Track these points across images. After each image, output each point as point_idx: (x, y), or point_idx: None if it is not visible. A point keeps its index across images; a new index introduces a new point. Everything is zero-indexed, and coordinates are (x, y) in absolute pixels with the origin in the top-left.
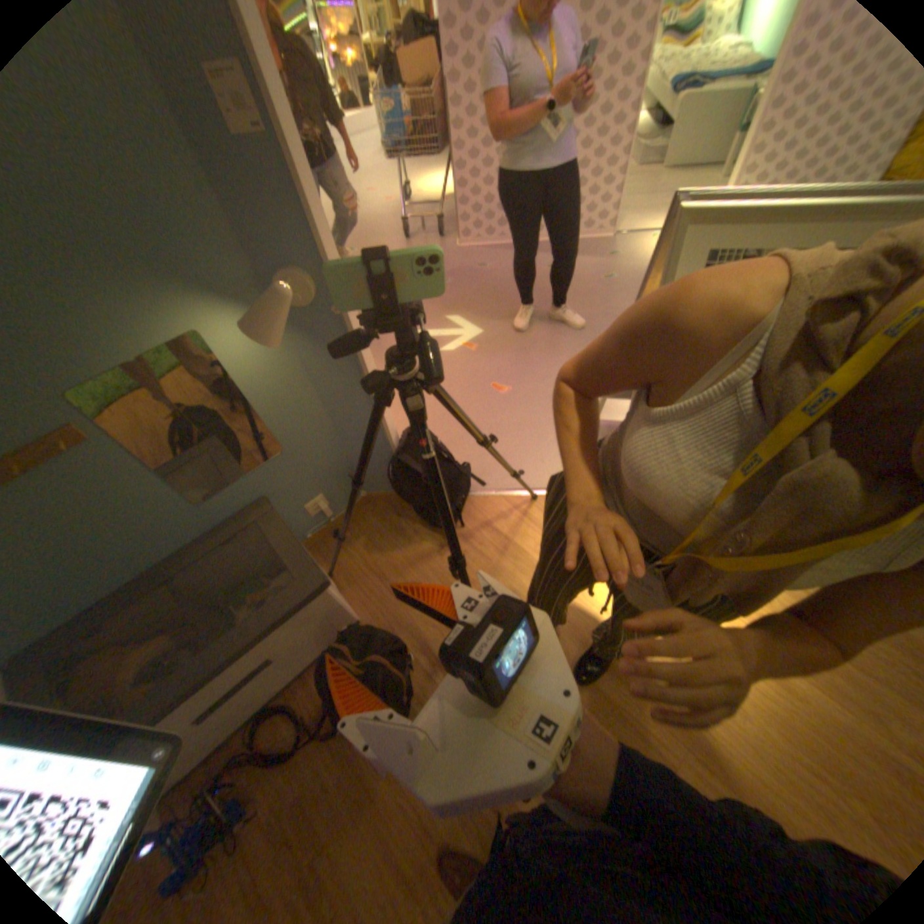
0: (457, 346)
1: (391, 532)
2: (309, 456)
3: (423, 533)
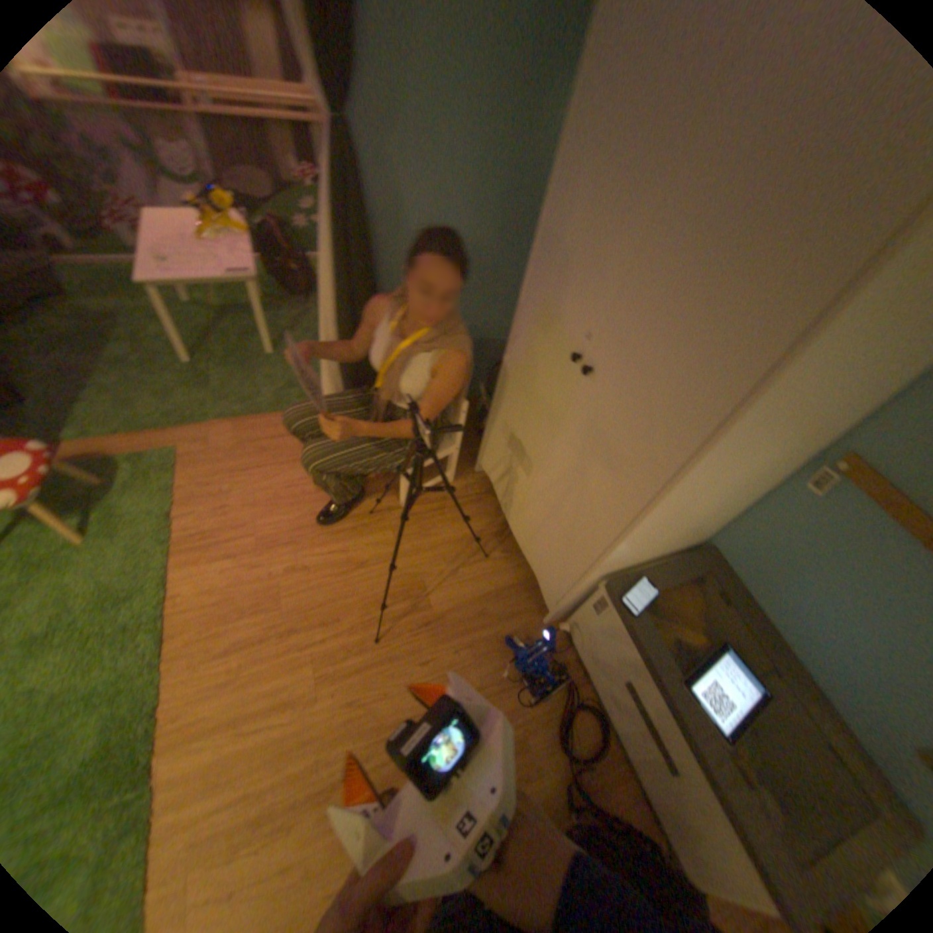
0: None
1: None
2: None
3: None
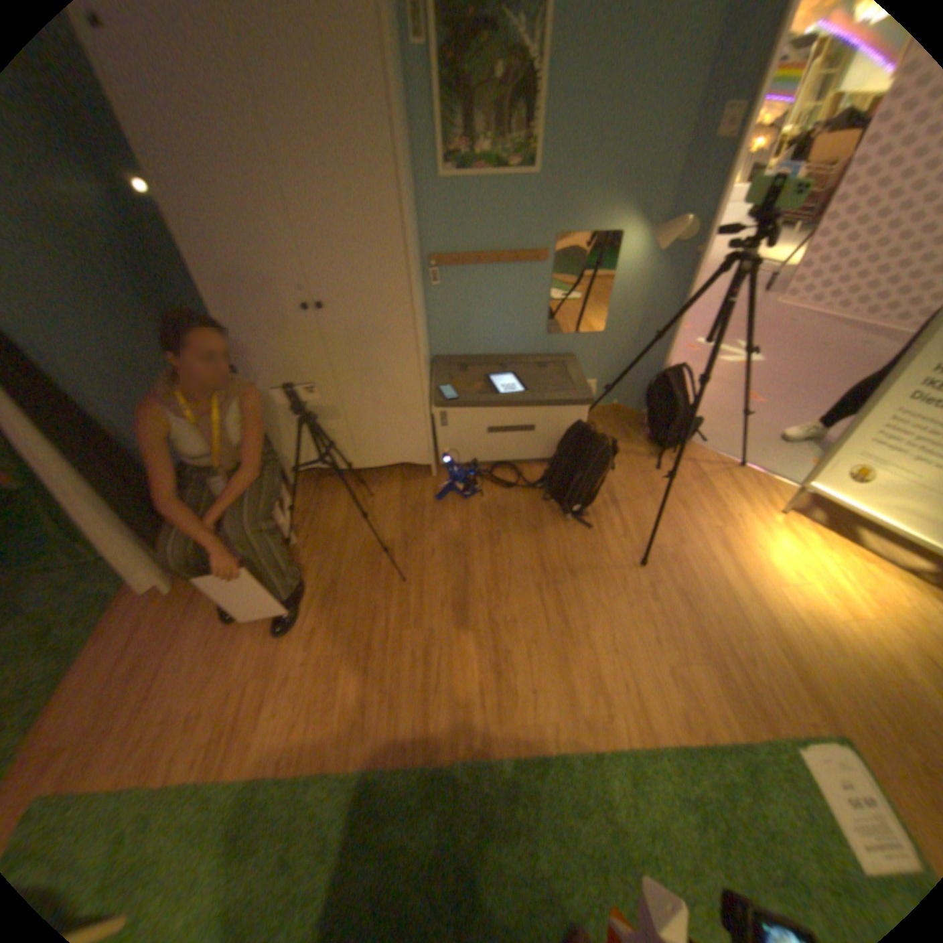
0: (735, 361)
1: (620, 433)
2: (610, 347)
3: (642, 443)
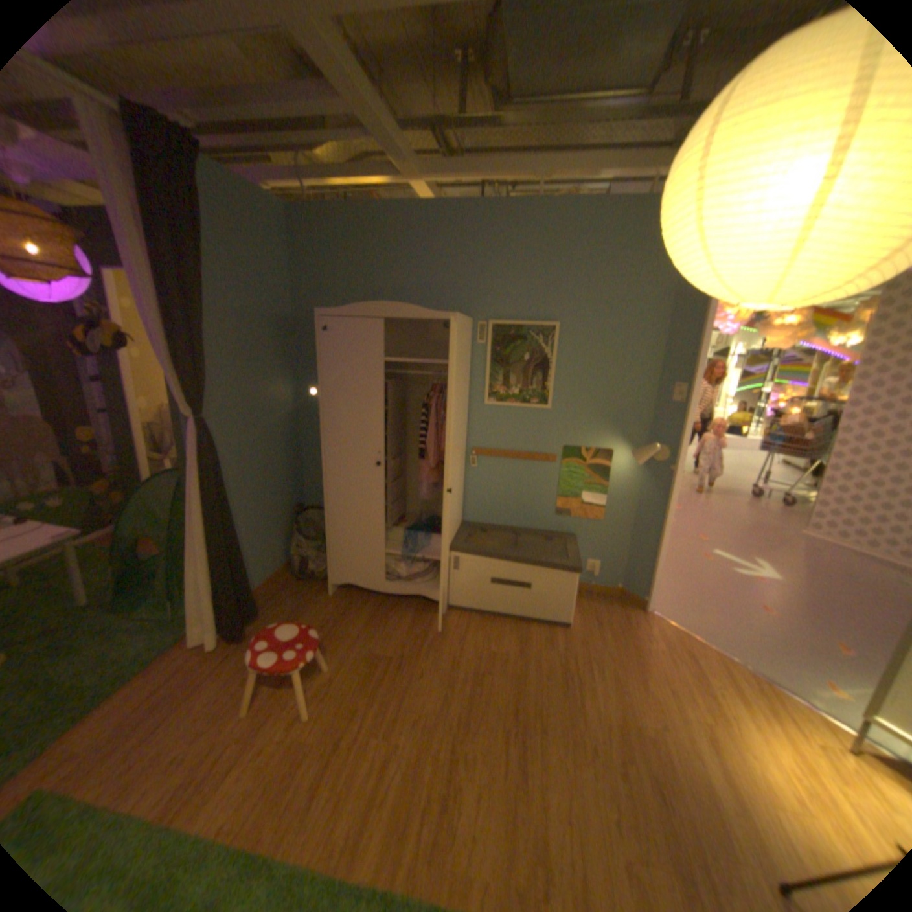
0: (751, 574)
1: (622, 613)
2: (611, 533)
3: (642, 627)
